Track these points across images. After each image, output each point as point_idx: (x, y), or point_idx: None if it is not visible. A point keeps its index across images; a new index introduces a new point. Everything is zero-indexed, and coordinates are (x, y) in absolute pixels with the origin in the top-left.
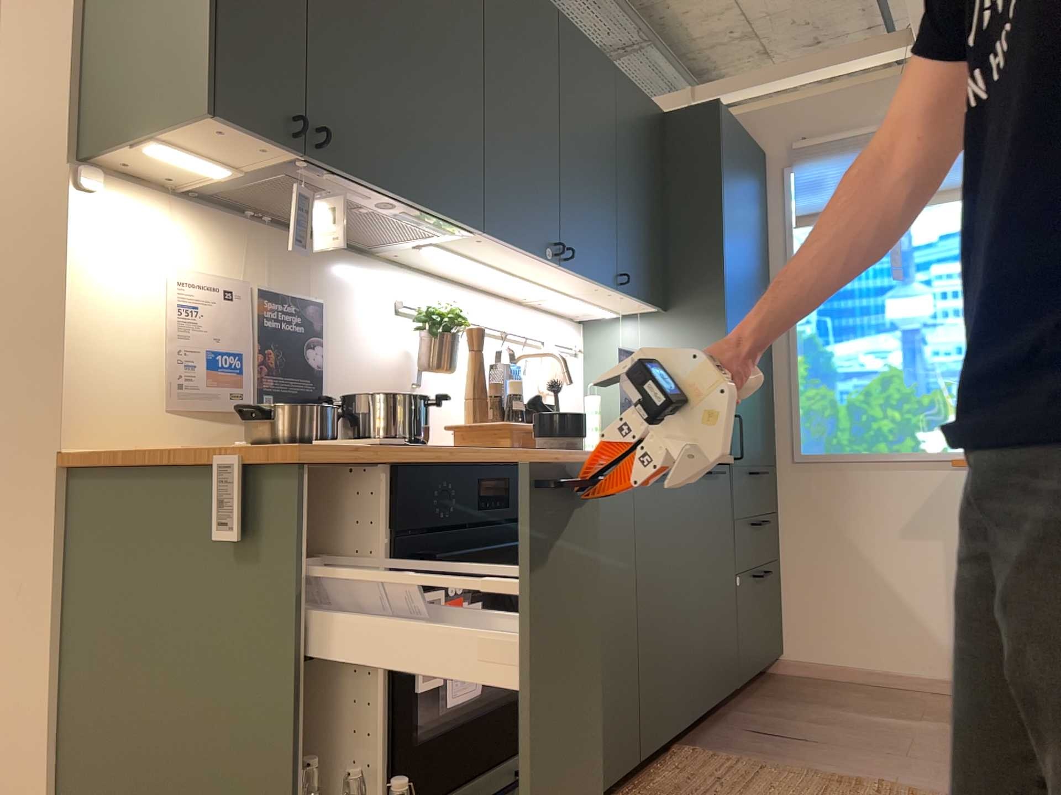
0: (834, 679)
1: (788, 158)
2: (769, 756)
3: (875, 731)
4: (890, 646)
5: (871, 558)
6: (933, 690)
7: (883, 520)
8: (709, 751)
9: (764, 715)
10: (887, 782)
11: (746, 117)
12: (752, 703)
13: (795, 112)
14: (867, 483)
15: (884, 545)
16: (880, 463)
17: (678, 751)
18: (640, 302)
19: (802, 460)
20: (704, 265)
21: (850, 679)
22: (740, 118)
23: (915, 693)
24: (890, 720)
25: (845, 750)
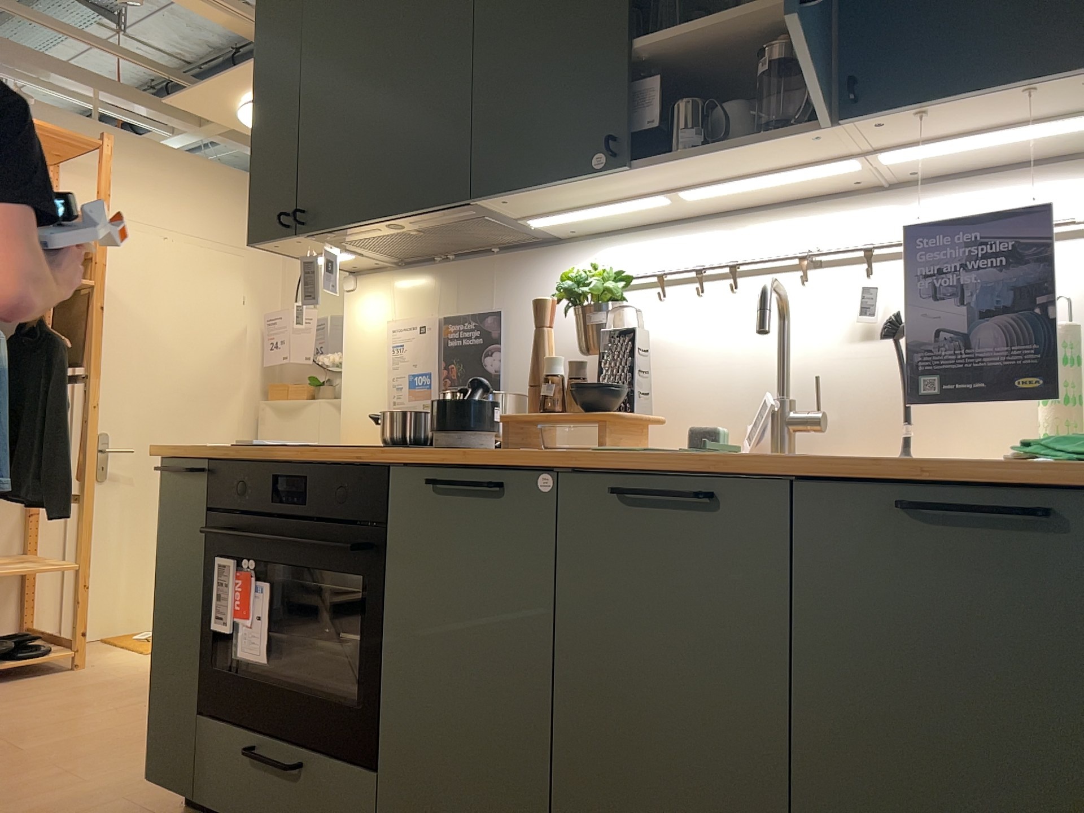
0: None
1: None
2: None
3: None
4: None
5: None
6: None
7: None
8: None
9: None
10: None
11: None
12: None
13: None
14: None
15: None
16: None
17: None
18: (1008, 94)
19: None
20: None
21: None
22: None
23: None
24: None
25: None
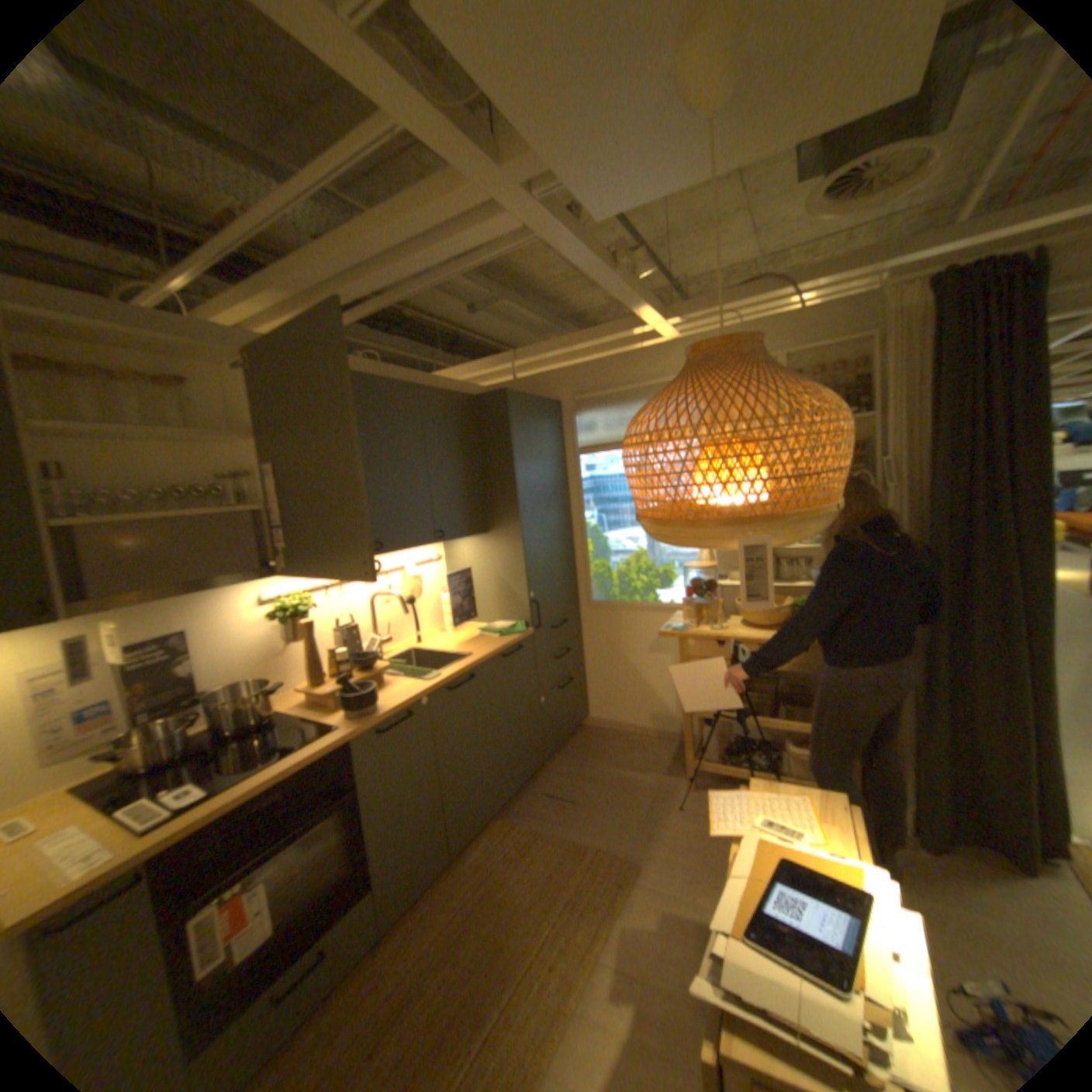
0: (614, 732)
1: (573, 405)
2: (545, 824)
3: (617, 789)
4: (644, 714)
5: (632, 664)
6: (667, 740)
7: (638, 643)
8: (511, 823)
9: (559, 777)
10: (600, 852)
11: (547, 374)
12: (557, 764)
13: (577, 372)
14: (629, 620)
15: (639, 657)
16: (636, 609)
17: (490, 828)
18: (462, 538)
19: (592, 605)
20: (506, 504)
21: (623, 731)
22: (543, 375)
23: (656, 742)
24: (631, 775)
25: (591, 813)
